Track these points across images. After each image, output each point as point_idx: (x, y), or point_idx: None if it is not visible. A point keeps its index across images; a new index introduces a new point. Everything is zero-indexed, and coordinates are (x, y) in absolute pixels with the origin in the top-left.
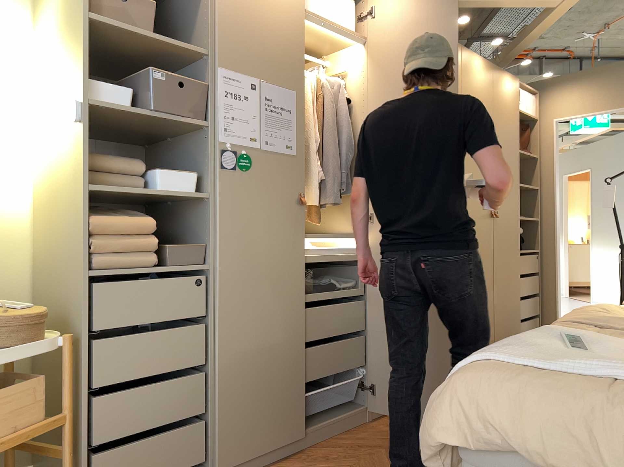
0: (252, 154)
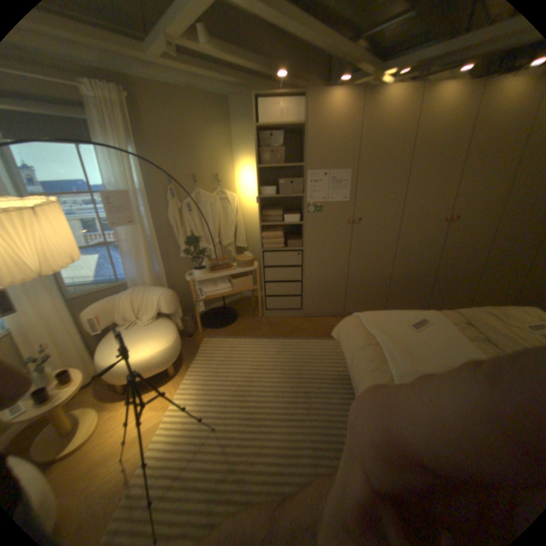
0: (325, 204)
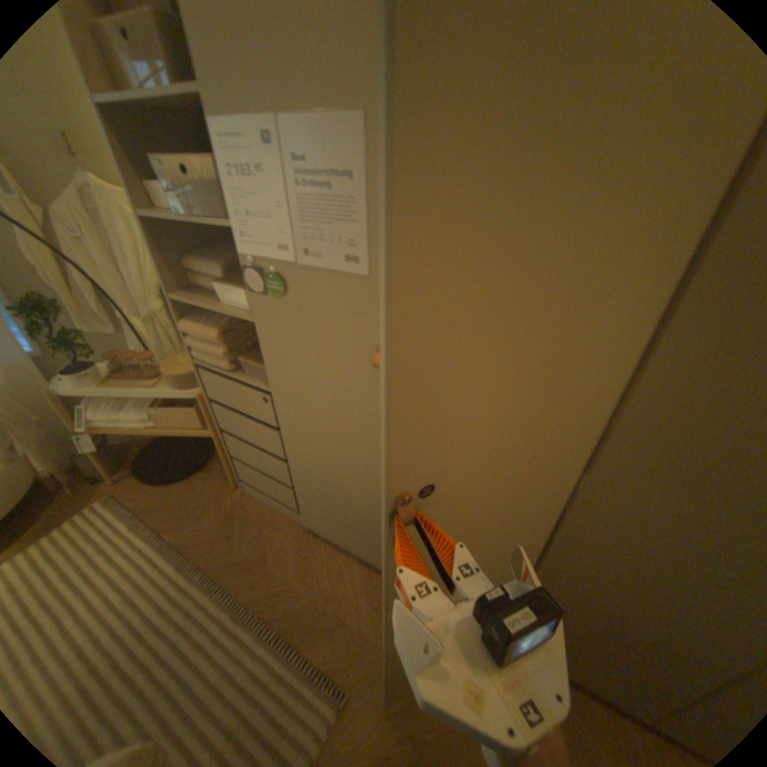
0: (289, 273)
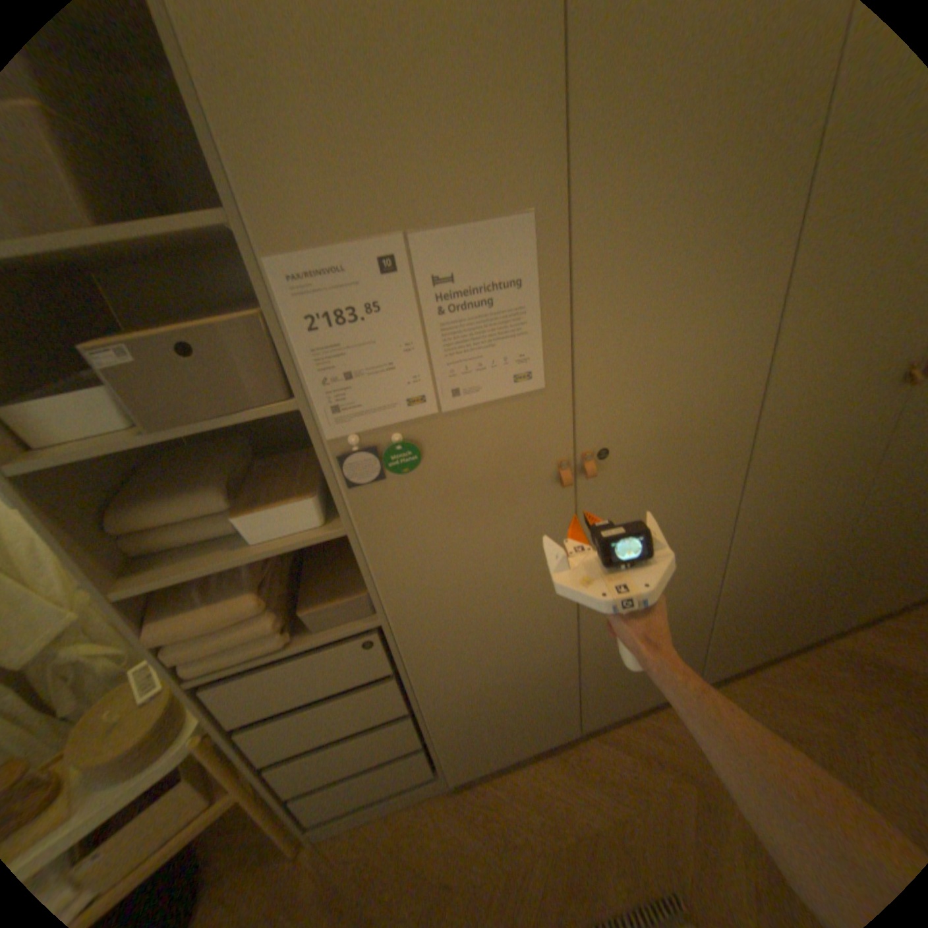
0: (424, 430)
